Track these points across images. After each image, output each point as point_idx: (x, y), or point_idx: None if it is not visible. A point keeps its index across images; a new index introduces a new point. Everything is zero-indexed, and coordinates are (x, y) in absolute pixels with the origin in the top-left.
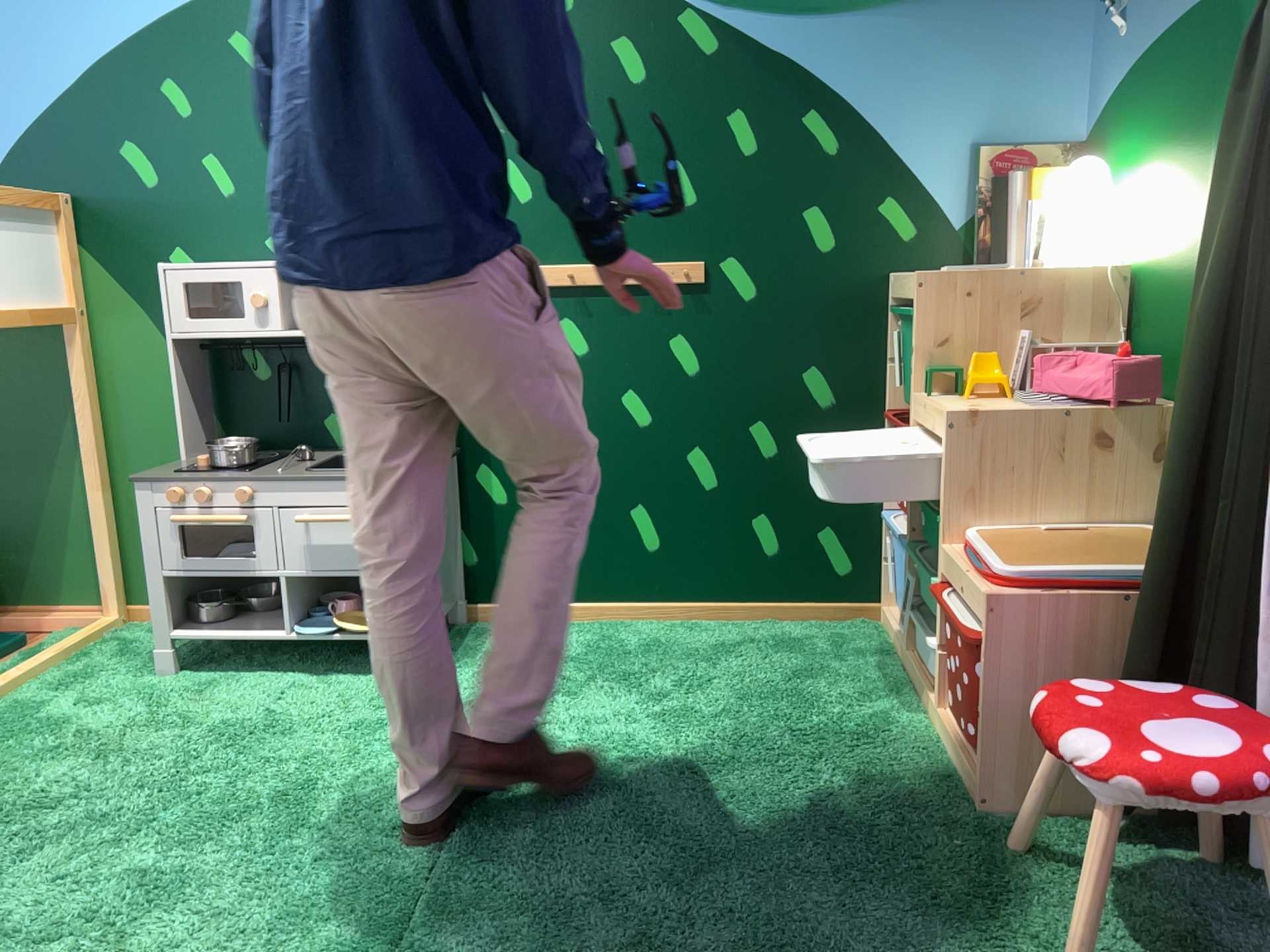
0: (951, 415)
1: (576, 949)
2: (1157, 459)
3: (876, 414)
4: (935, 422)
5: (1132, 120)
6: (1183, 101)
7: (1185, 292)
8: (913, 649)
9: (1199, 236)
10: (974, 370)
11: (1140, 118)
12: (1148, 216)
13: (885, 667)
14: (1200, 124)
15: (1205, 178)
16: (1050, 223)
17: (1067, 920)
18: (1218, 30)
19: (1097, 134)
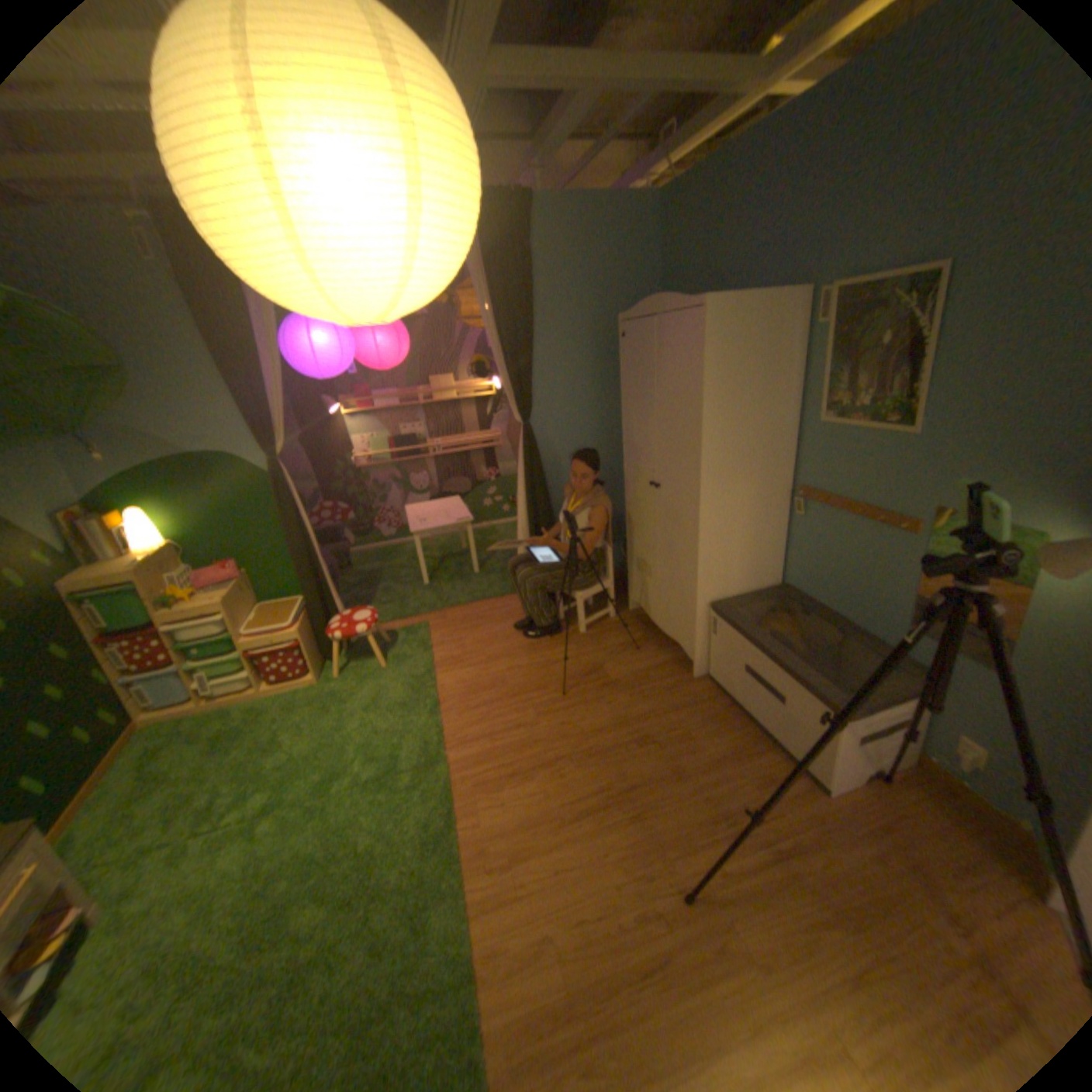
0: (218, 604)
1: (370, 747)
2: (247, 588)
3: (85, 649)
4: (198, 613)
5: (133, 492)
6: (177, 486)
7: (214, 541)
8: (197, 705)
9: (214, 524)
10: (170, 595)
11: (140, 491)
12: (170, 523)
13: (194, 720)
14: (195, 492)
15: (208, 508)
16: (121, 537)
17: (371, 664)
18: (191, 465)
19: (95, 498)
